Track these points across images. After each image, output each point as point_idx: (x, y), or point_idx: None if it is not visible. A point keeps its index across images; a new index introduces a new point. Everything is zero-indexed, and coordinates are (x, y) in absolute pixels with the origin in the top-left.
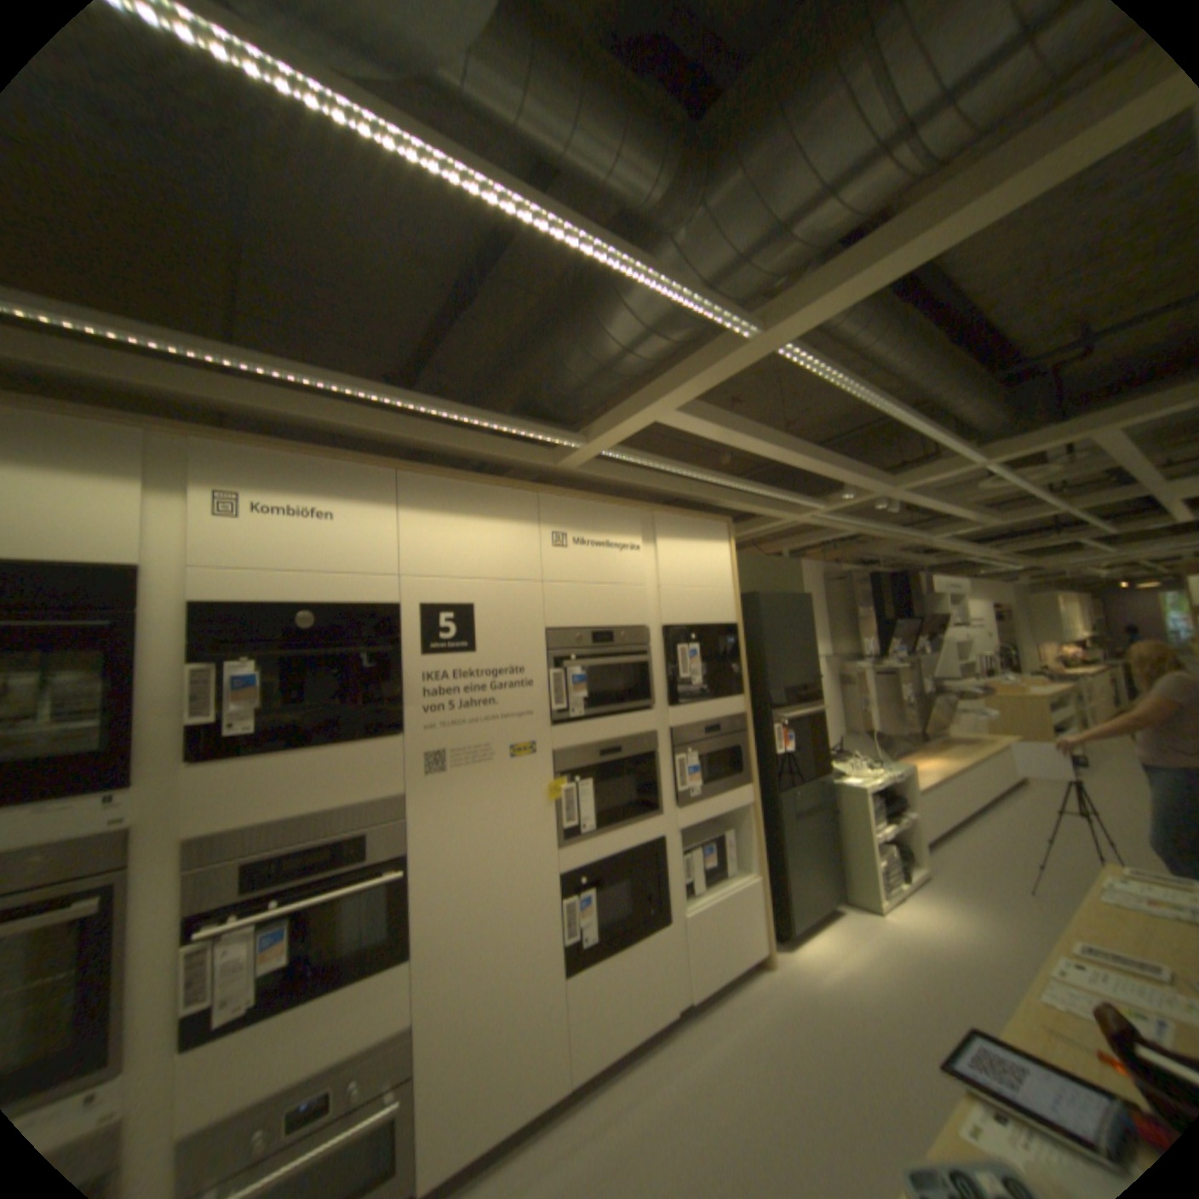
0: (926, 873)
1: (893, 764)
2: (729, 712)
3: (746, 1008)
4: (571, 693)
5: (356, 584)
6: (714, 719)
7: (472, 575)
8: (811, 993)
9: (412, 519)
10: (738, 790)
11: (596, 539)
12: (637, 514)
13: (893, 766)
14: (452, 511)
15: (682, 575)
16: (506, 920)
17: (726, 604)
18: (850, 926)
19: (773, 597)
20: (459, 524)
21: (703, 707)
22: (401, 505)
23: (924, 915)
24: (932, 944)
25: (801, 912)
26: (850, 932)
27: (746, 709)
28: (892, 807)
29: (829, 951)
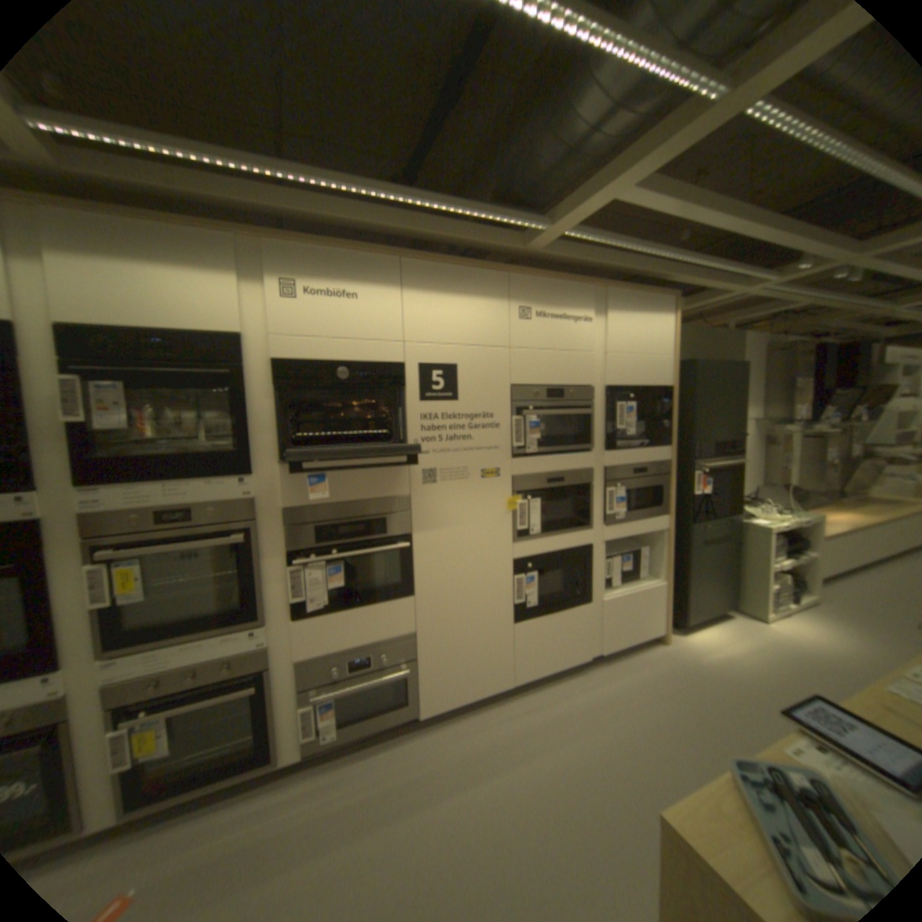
0: (816, 599)
1: (803, 511)
2: (656, 458)
3: (642, 664)
4: (527, 435)
5: (373, 348)
6: (642, 463)
7: (455, 342)
8: (695, 663)
9: (411, 297)
10: (656, 518)
11: (555, 312)
12: (592, 289)
13: (804, 513)
14: (441, 290)
15: (627, 343)
16: (475, 582)
17: (665, 369)
18: (737, 626)
19: (711, 363)
20: (446, 301)
21: (634, 453)
22: (403, 286)
23: (806, 628)
24: (808, 648)
25: (697, 610)
26: (736, 630)
27: (672, 457)
28: (795, 546)
29: (716, 640)
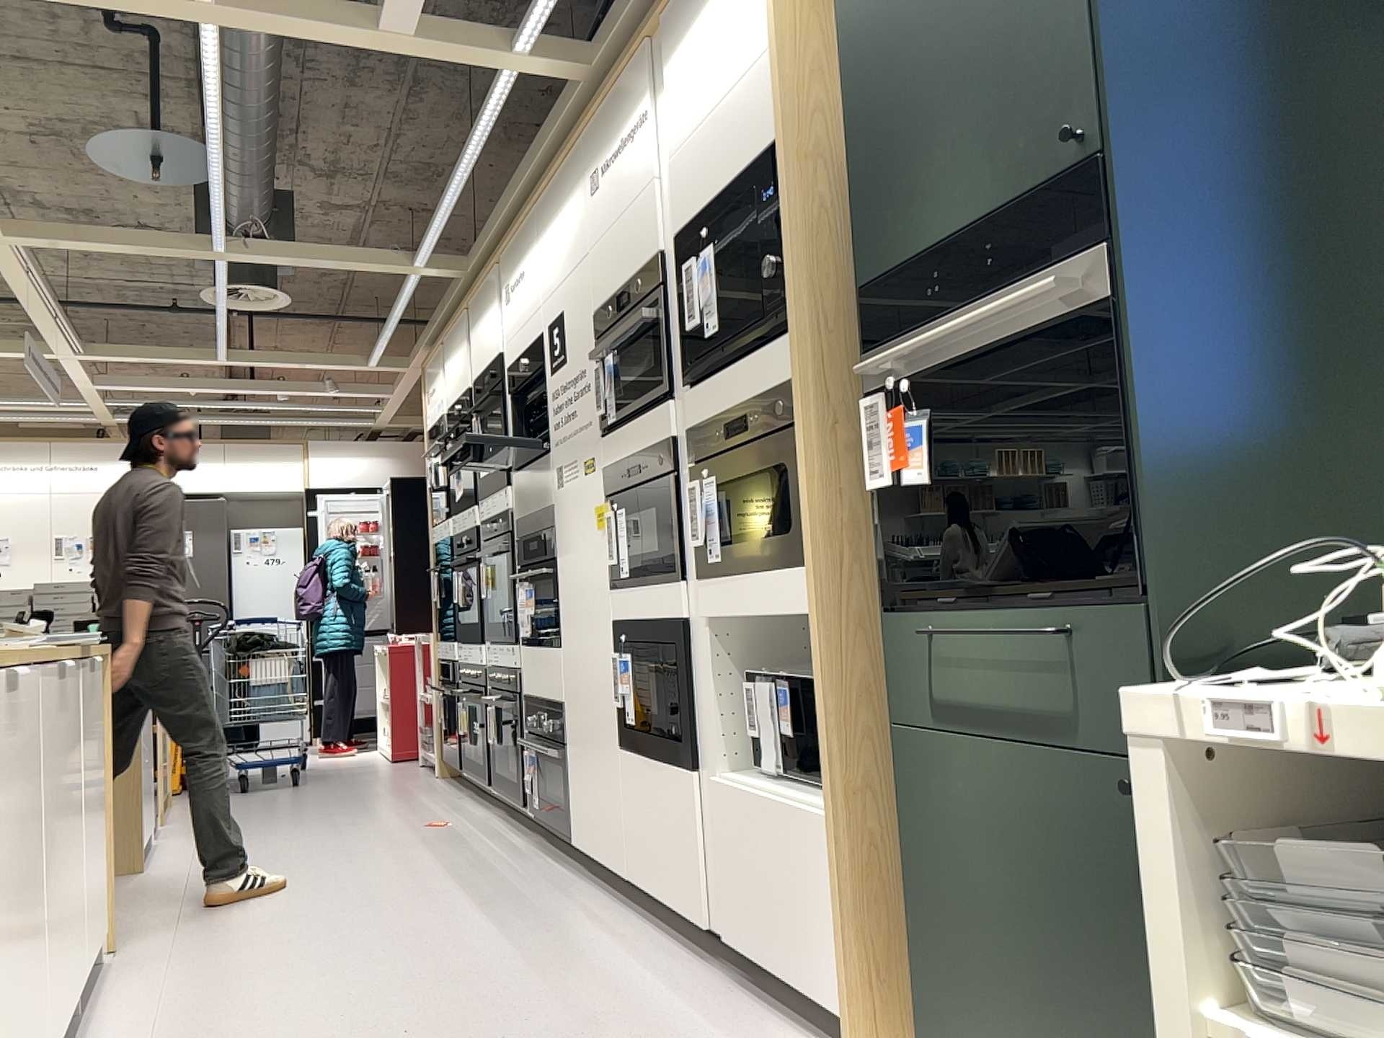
0: None
1: None
2: (771, 377)
3: (753, 1028)
4: (608, 390)
5: (531, 324)
6: (745, 401)
7: (561, 278)
8: None
9: (541, 245)
10: (792, 572)
11: (616, 146)
12: (645, 50)
13: None
14: (551, 216)
15: (695, 106)
16: (590, 648)
17: (762, 99)
18: None
19: None
20: (554, 227)
21: (727, 377)
22: (538, 235)
23: None
24: None
25: (957, 1027)
26: None
27: (802, 361)
28: None
29: None
